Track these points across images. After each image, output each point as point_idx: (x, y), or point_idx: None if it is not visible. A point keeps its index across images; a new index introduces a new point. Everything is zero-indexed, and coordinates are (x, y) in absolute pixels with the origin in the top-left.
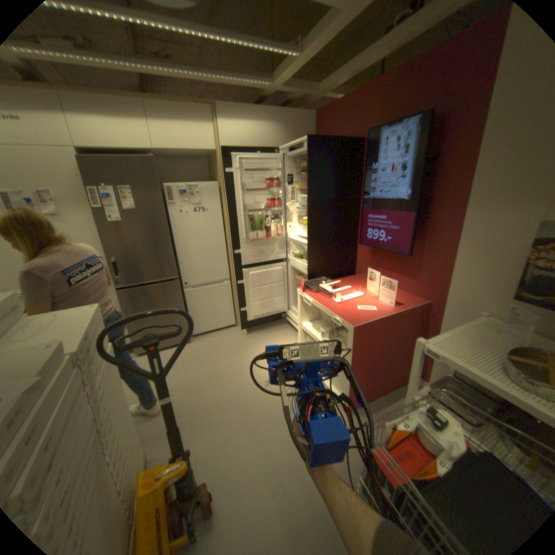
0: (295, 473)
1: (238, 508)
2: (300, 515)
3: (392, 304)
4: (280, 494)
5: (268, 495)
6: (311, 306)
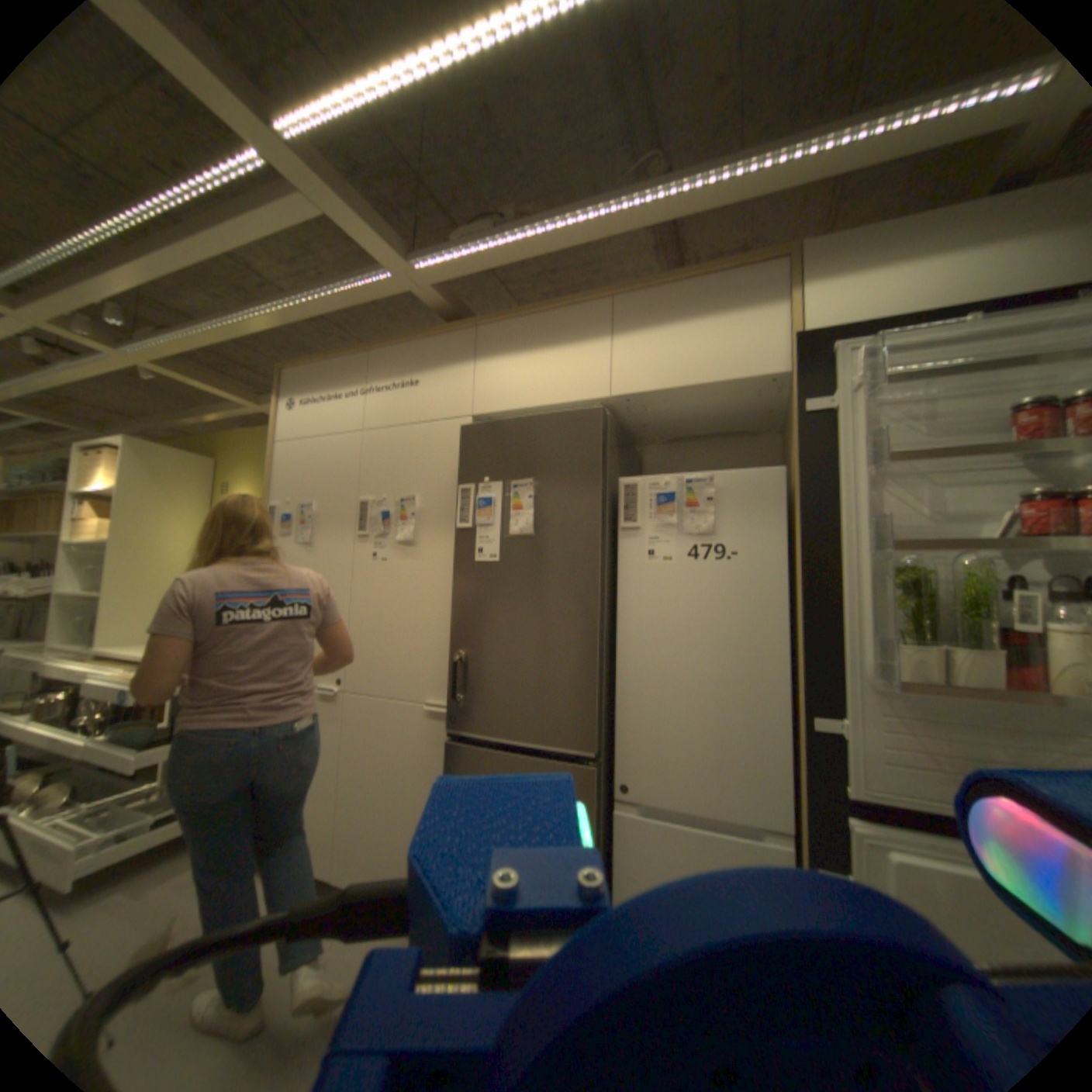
0: None
1: None
2: None
3: None
4: None
5: None
6: None
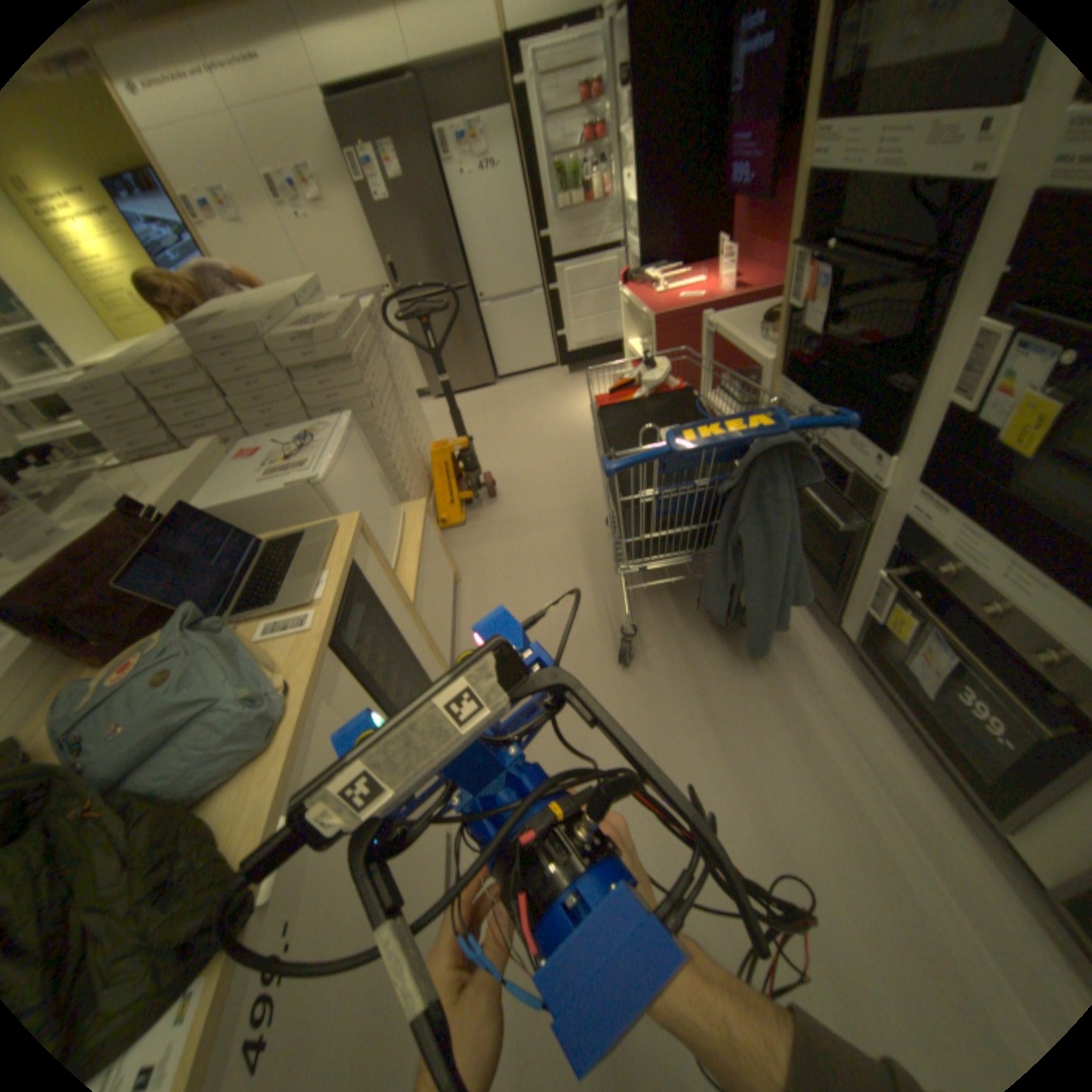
0: (580, 482)
1: (521, 497)
2: (573, 503)
3: (740, 289)
4: (560, 492)
5: (549, 492)
6: (638, 310)
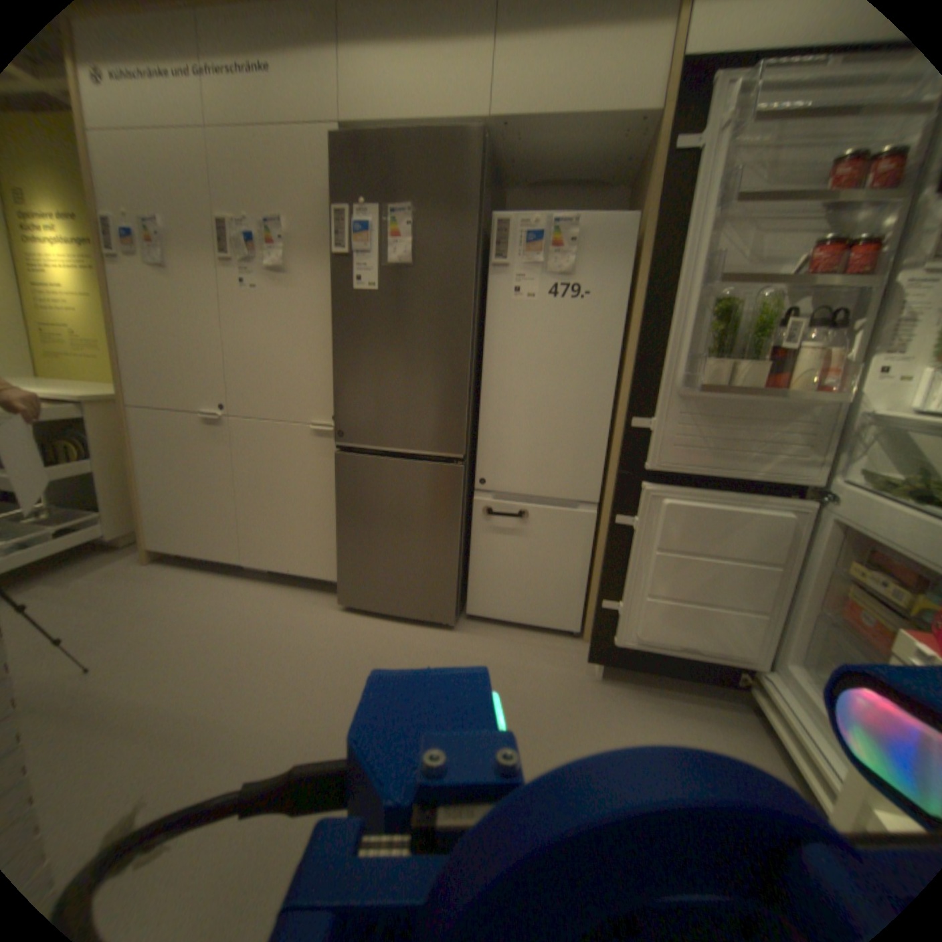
0: None
1: None
2: None
3: None
4: None
5: None
6: None
